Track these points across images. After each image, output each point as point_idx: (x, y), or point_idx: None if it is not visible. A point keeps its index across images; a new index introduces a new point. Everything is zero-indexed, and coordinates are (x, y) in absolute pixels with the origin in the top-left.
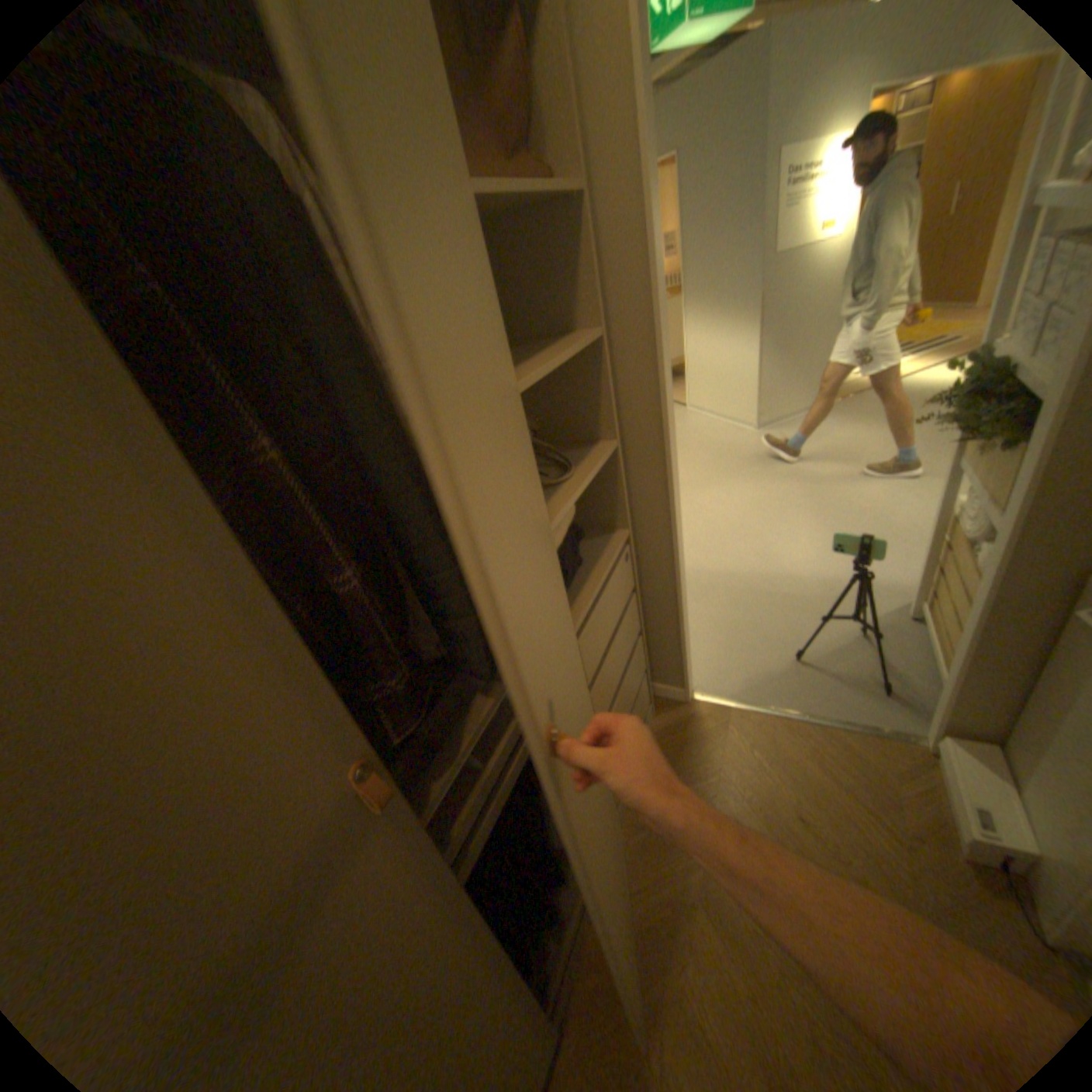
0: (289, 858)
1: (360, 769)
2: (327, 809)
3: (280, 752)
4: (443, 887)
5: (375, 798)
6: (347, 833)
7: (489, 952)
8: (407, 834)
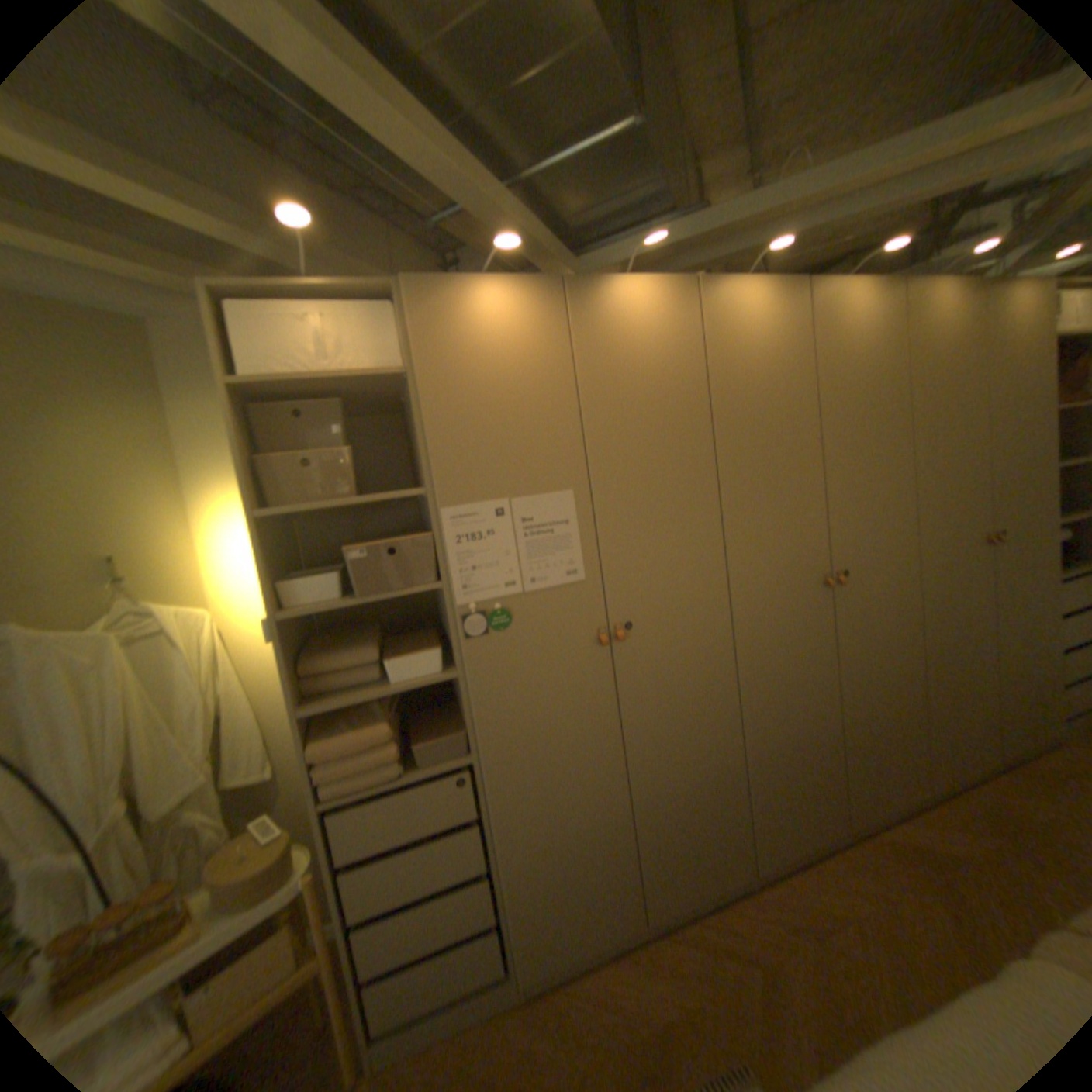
0: (975, 537)
1: (989, 533)
2: (982, 535)
3: (981, 513)
4: (992, 596)
5: (990, 544)
6: (983, 545)
7: (994, 647)
8: (990, 565)
